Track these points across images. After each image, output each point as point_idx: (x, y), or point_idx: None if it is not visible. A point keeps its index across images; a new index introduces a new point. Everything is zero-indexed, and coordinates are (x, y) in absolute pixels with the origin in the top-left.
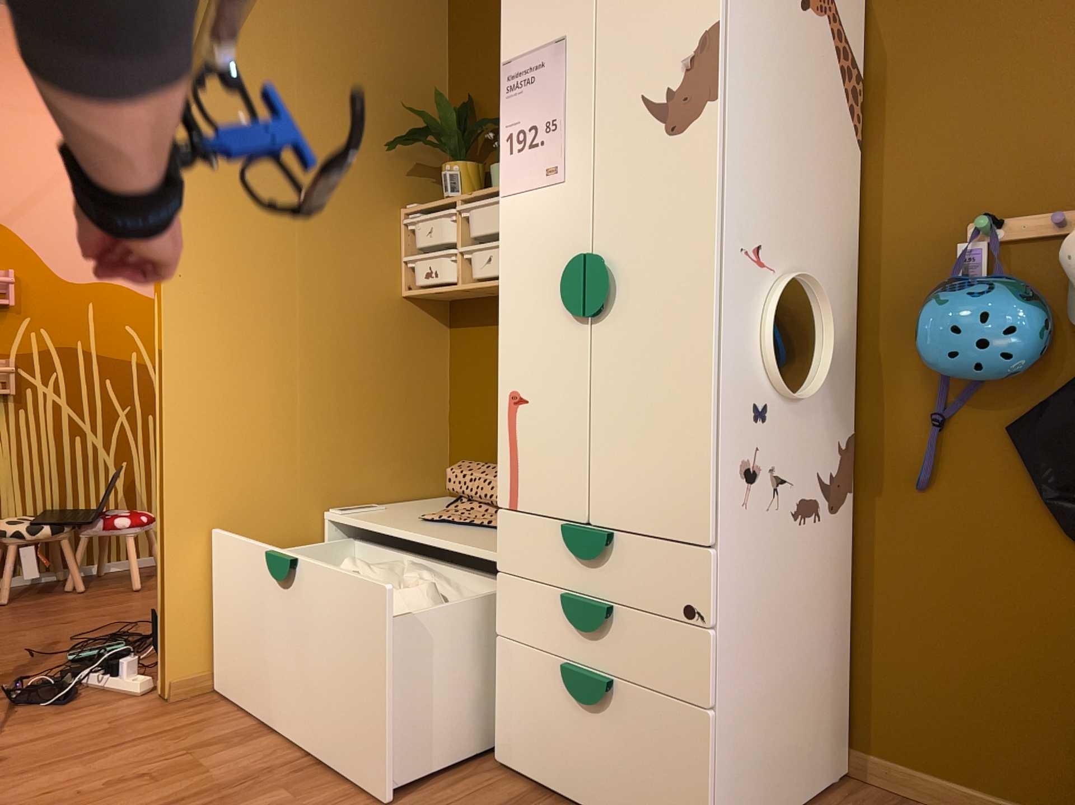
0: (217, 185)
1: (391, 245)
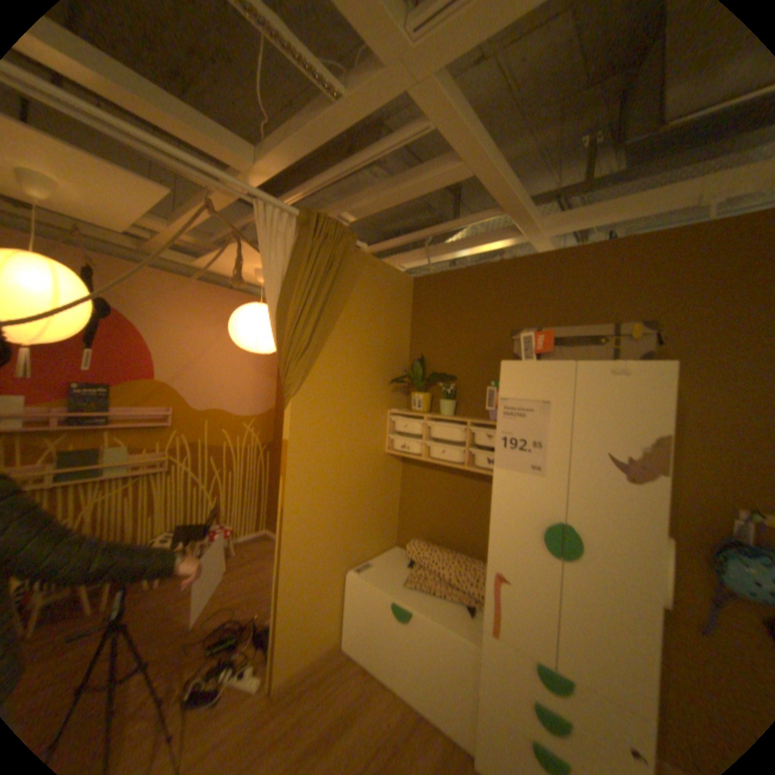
0: (314, 416)
1: (383, 428)
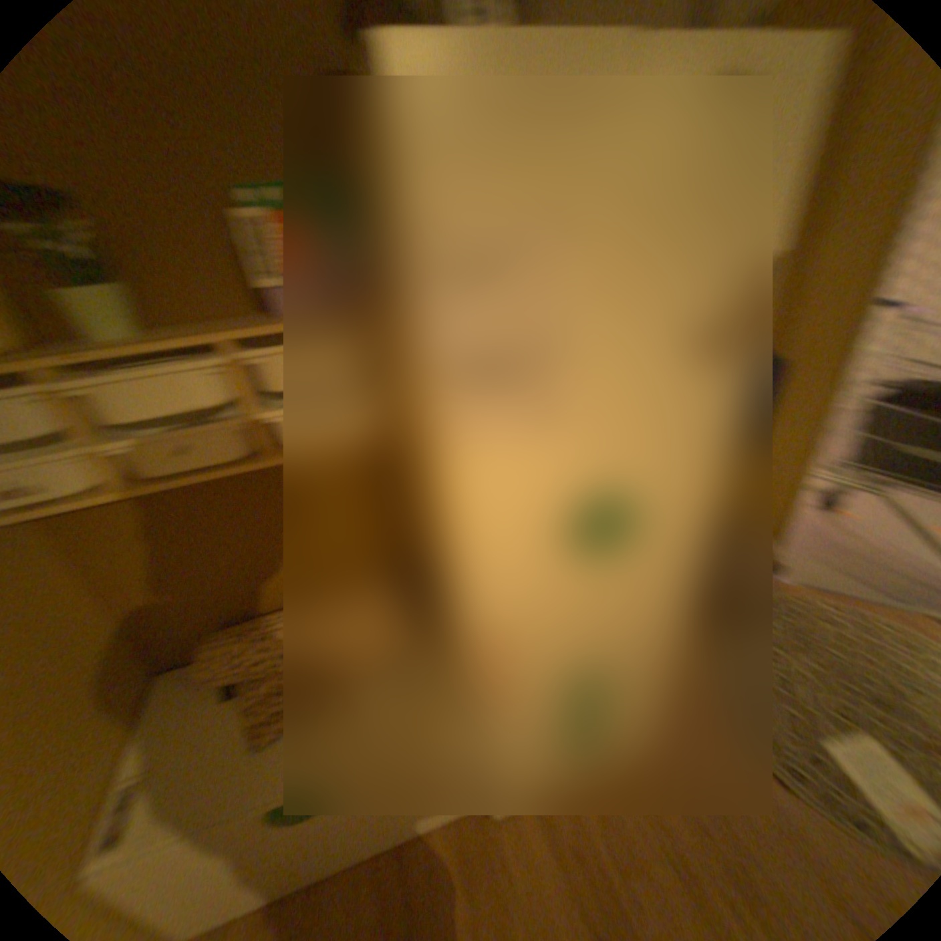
0: None
1: None
